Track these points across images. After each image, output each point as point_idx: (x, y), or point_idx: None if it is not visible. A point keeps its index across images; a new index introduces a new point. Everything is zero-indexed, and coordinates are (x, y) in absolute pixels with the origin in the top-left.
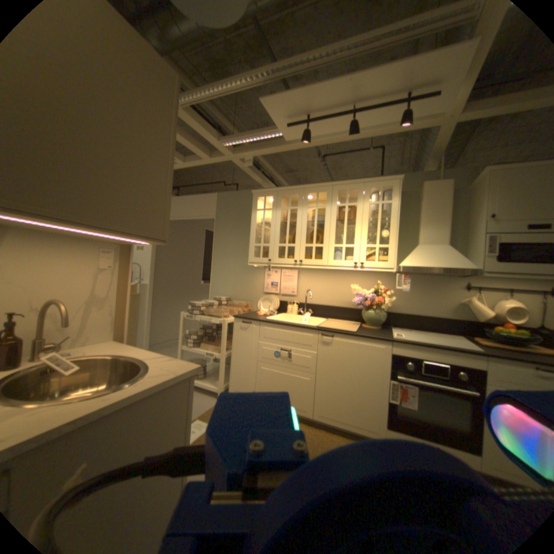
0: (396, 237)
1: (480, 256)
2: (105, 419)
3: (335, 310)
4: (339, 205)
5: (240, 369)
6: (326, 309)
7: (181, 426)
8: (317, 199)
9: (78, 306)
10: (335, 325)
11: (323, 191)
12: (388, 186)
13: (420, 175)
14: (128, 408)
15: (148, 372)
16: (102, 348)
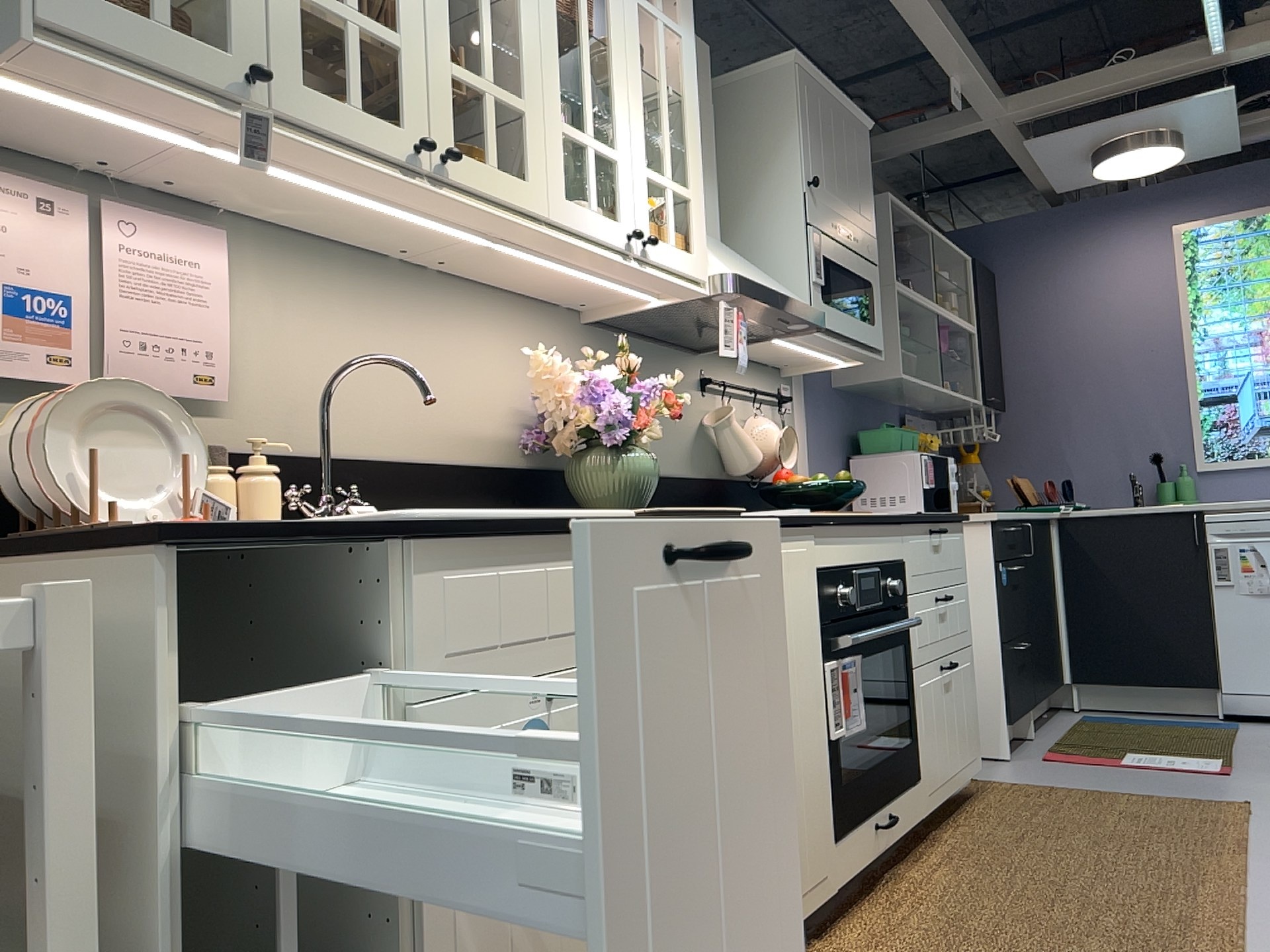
0: (702, 172)
1: (797, 285)
2: None
3: (437, 484)
4: None
5: None
6: (398, 483)
7: None
8: None
9: None
10: None
11: None
12: None
13: None
14: None
15: None
16: None
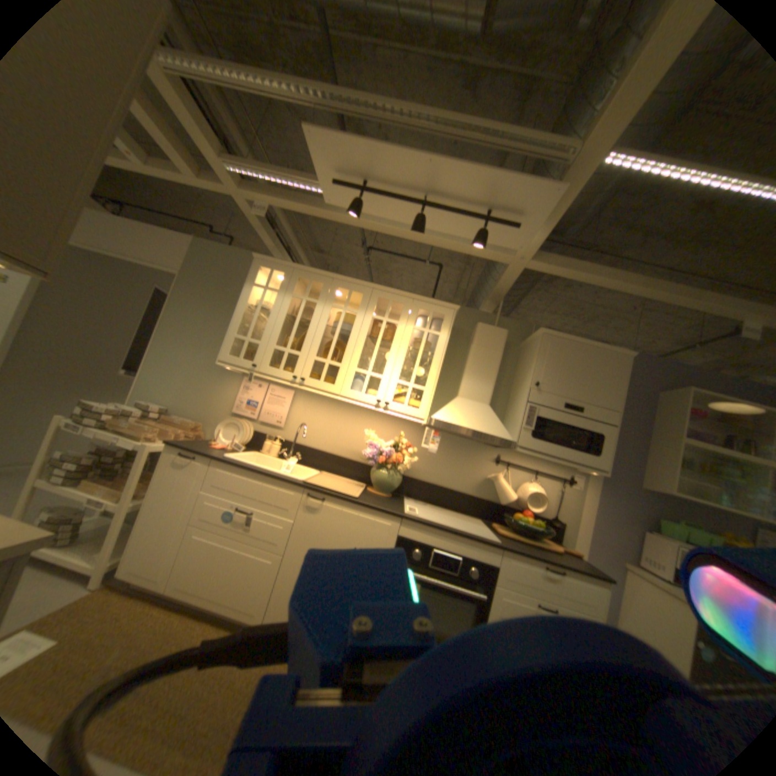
0: (435, 381)
1: (517, 427)
2: None
3: (335, 462)
4: (375, 318)
5: (152, 537)
6: (322, 458)
7: None
8: (347, 300)
9: None
10: (330, 483)
11: (358, 292)
12: (438, 315)
13: (474, 314)
14: None
15: None
16: None
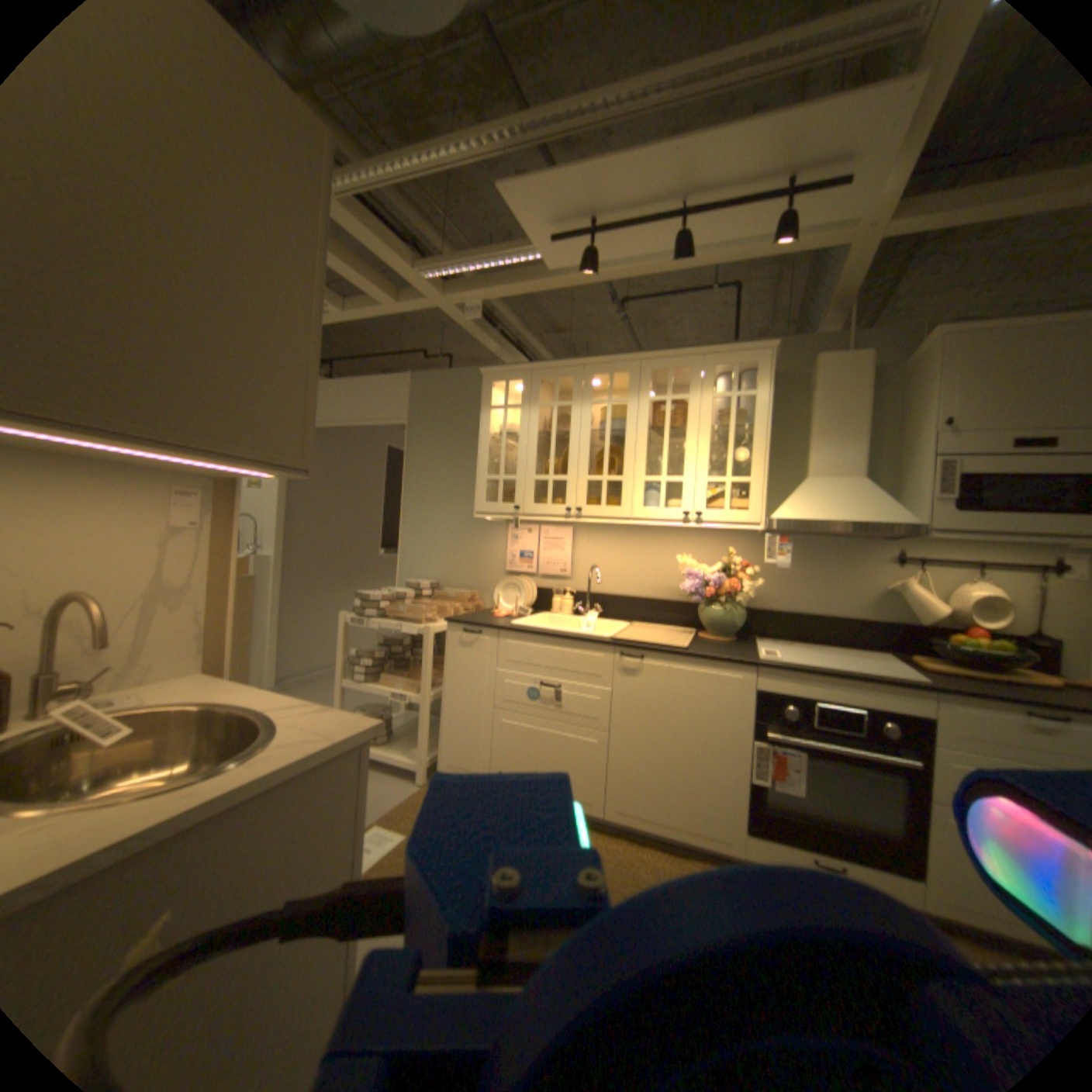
0: (765, 462)
1: (925, 499)
2: (187, 834)
3: (647, 606)
4: (654, 399)
5: (460, 725)
6: (629, 604)
7: (343, 843)
8: (610, 386)
9: (127, 604)
10: (647, 635)
11: (622, 371)
12: (749, 363)
13: (810, 341)
14: (234, 811)
15: (276, 737)
16: (179, 689)
